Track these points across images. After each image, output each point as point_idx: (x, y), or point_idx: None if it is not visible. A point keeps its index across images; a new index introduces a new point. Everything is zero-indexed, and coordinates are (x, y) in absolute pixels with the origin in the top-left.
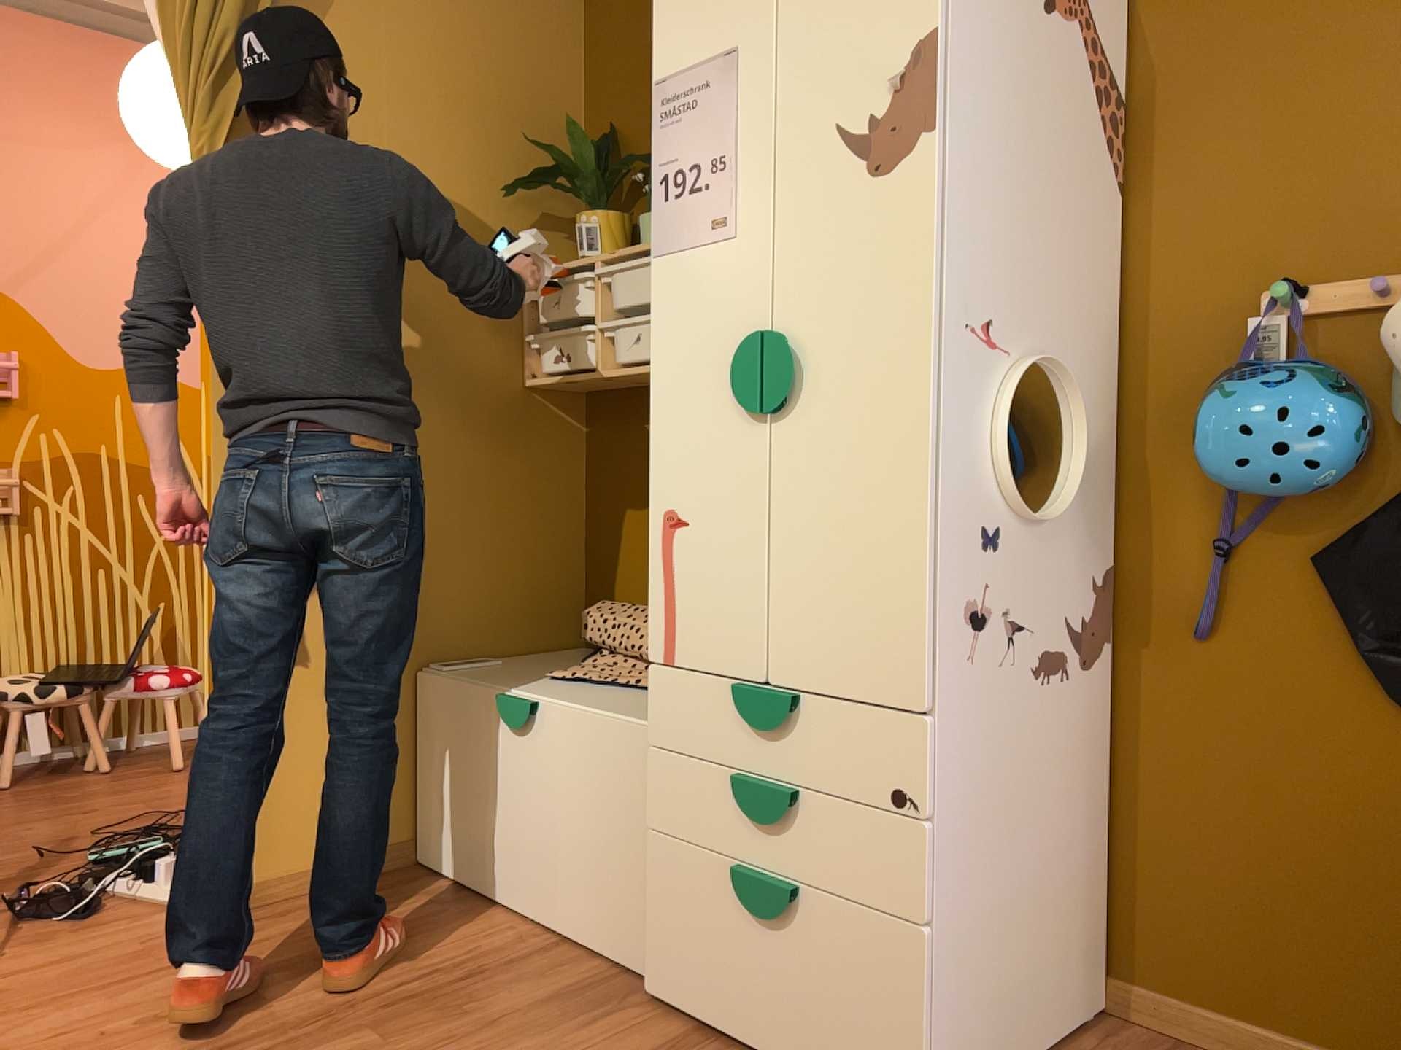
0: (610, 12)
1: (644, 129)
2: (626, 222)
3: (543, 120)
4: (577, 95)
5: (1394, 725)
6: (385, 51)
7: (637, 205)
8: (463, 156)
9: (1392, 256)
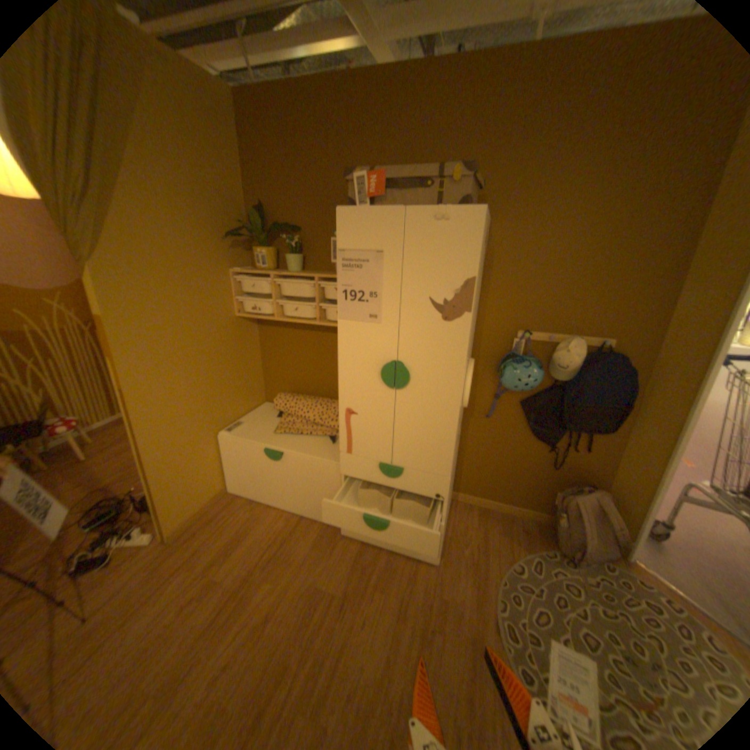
0: (251, 143)
1: (277, 208)
2: (275, 252)
3: (226, 196)
4: (238, 181)
5: (532, 441)
6: (154, 170)
7: (275, 241)
8: (198, 220)
9: (555, 328)
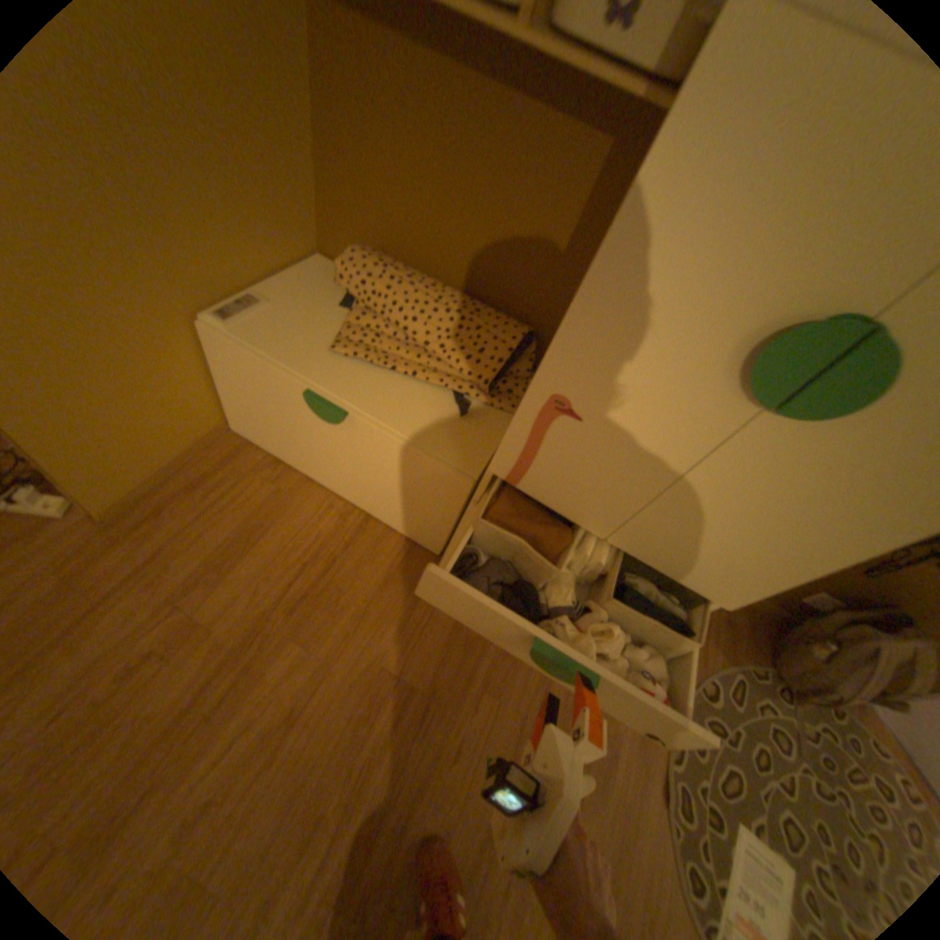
0: None
1: None
2: None
3: None
4: None
5: None
6: None
7: None
8: None
9: None
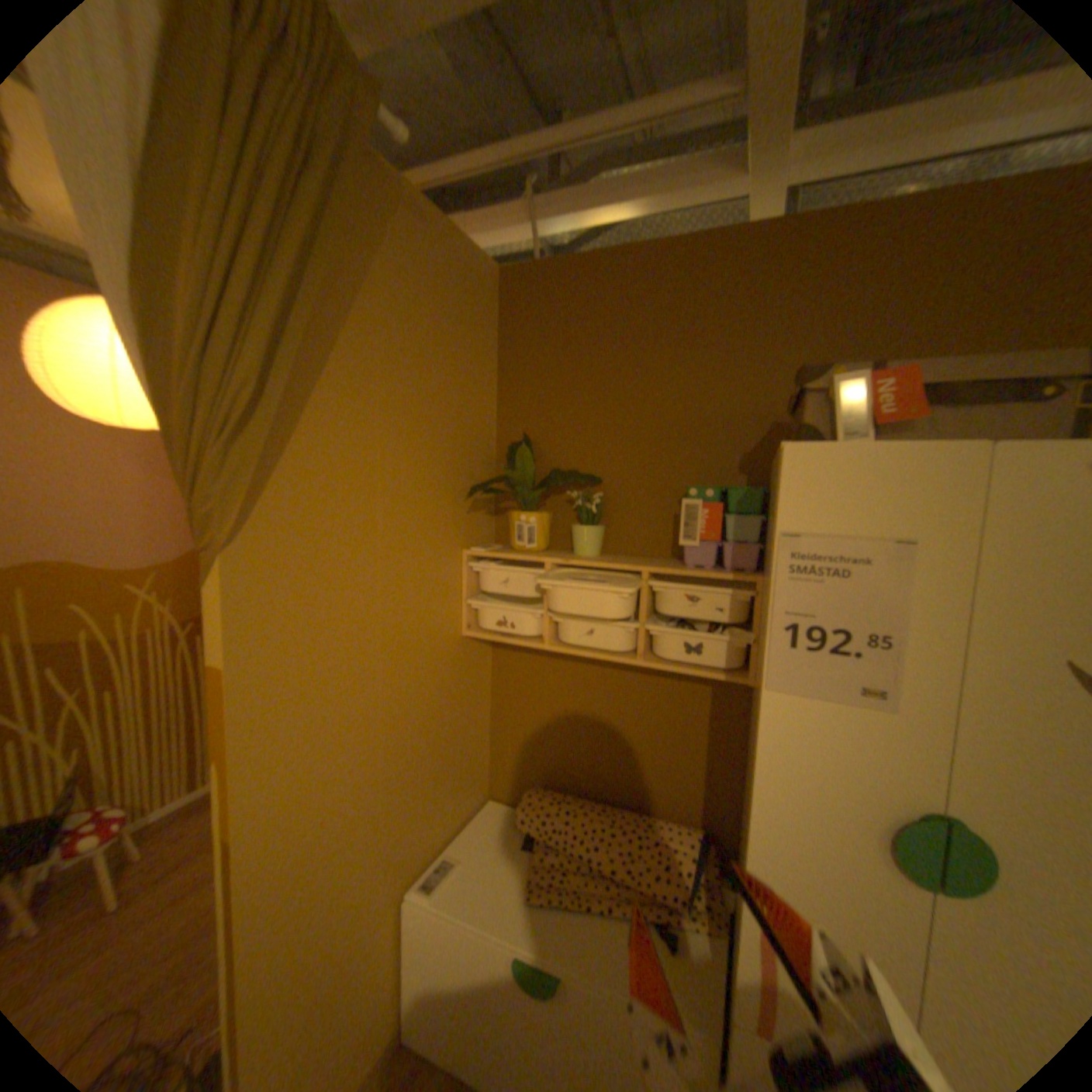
0: (525, 344)
1: (559, 444)
2: (551, 518)
3: (475, 426)
4: (493, 402)
5: None
6: (377, 379)
7: (549, 499)
8: (430, 465)
9: None
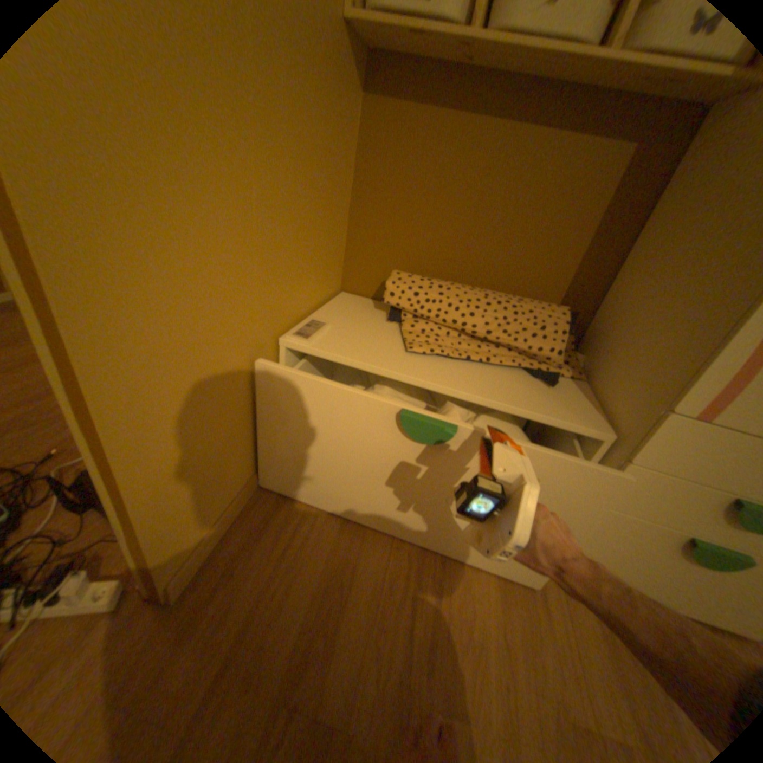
0: None
1: None
2: None
3: None
4: None
5: None
6: None
7: None
8: None
9: None
